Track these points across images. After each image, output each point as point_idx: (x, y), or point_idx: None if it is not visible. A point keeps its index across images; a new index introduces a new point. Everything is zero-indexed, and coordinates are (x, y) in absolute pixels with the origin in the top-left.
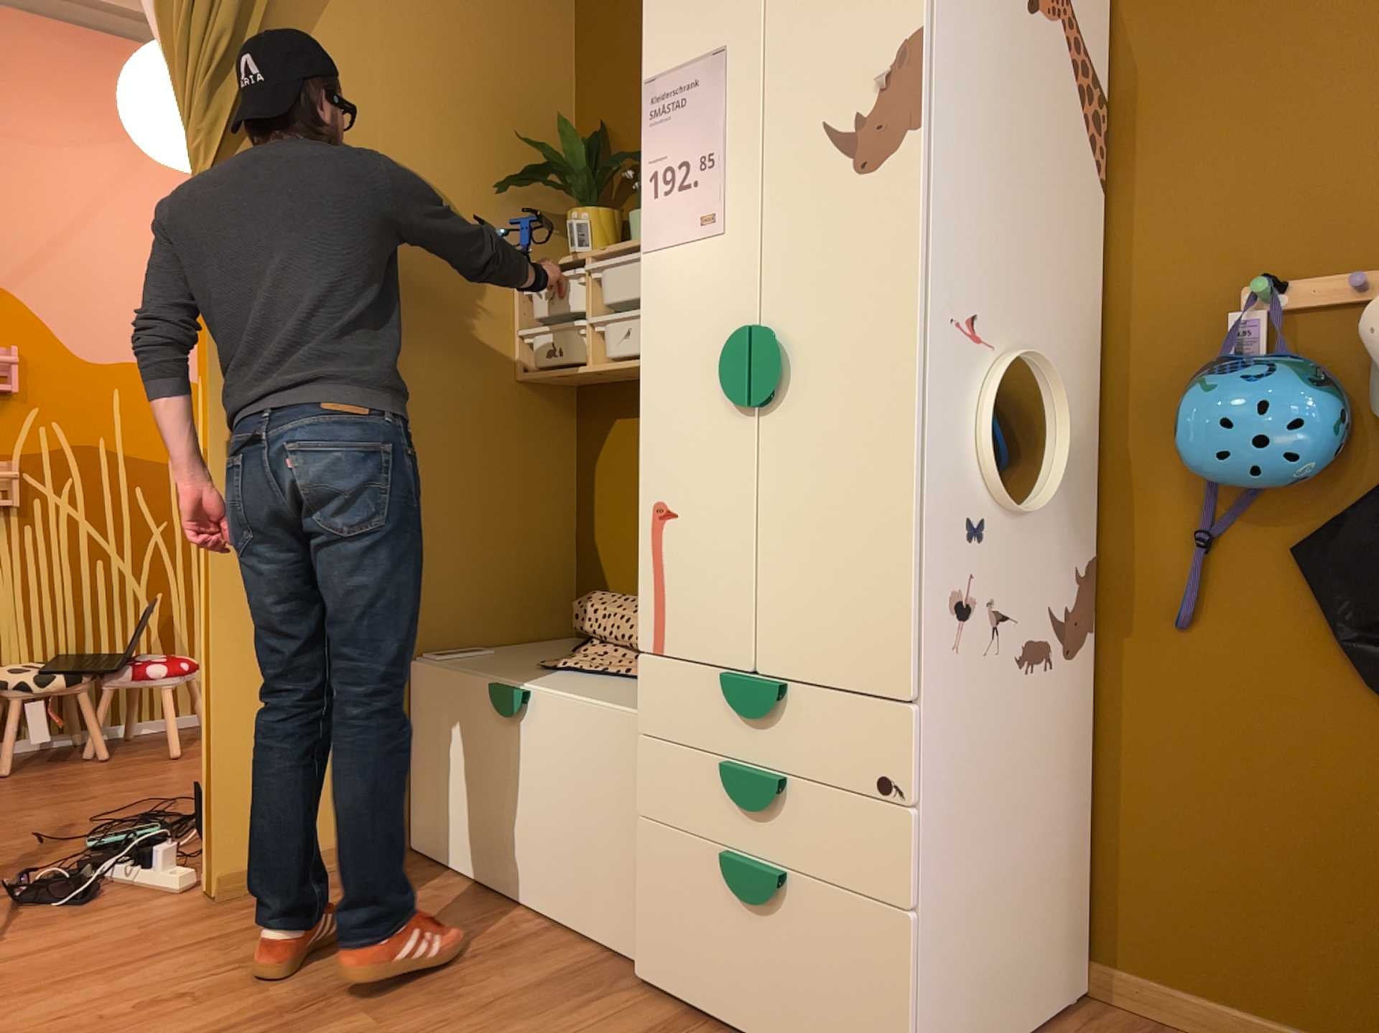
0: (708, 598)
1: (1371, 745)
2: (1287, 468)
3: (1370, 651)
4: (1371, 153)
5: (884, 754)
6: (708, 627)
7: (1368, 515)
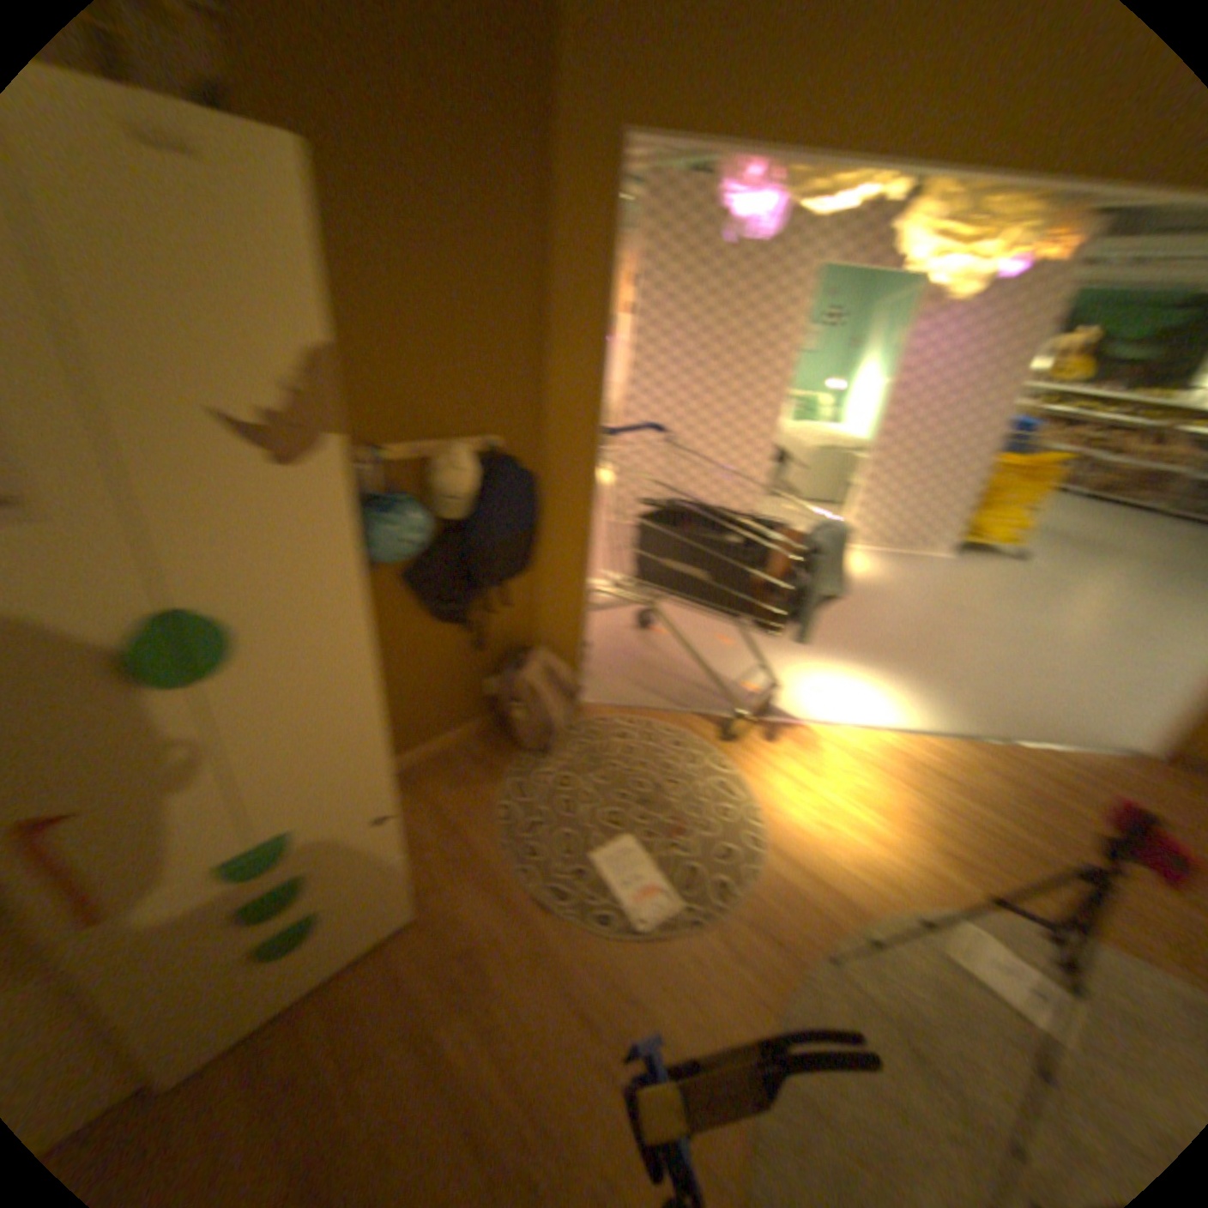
0: (173, 840)
1: (440, 640)
2: (422, 552)
3: (443, 609)
4: (416, 379)
5: (378, 810)
6: (181, 858)
7: (440, 558)
